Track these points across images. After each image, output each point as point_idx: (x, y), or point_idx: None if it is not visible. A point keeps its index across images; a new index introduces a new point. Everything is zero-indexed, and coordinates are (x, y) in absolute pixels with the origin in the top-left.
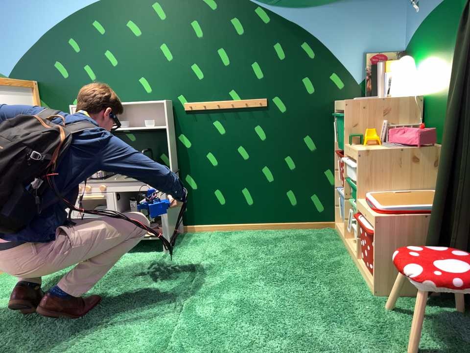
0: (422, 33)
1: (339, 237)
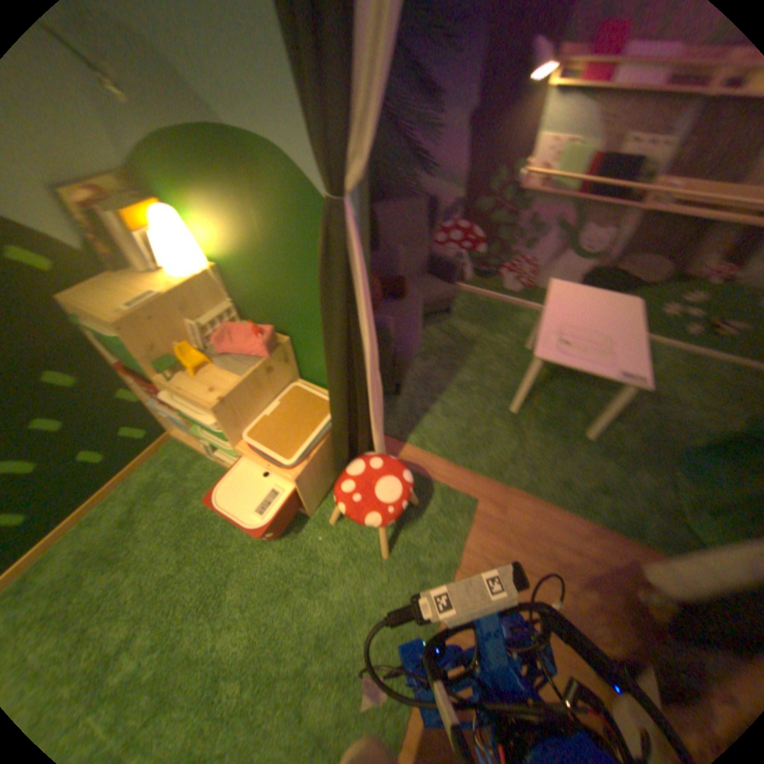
0: (164, 158)
1: (196, 452)
